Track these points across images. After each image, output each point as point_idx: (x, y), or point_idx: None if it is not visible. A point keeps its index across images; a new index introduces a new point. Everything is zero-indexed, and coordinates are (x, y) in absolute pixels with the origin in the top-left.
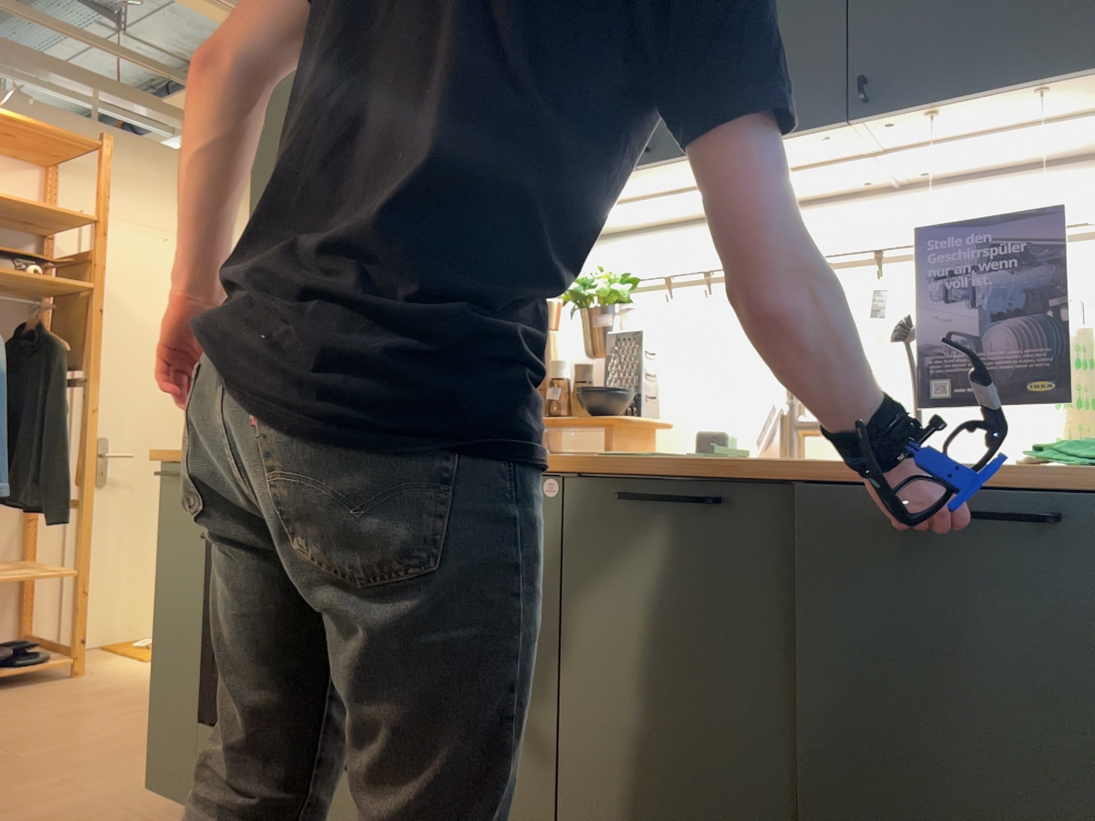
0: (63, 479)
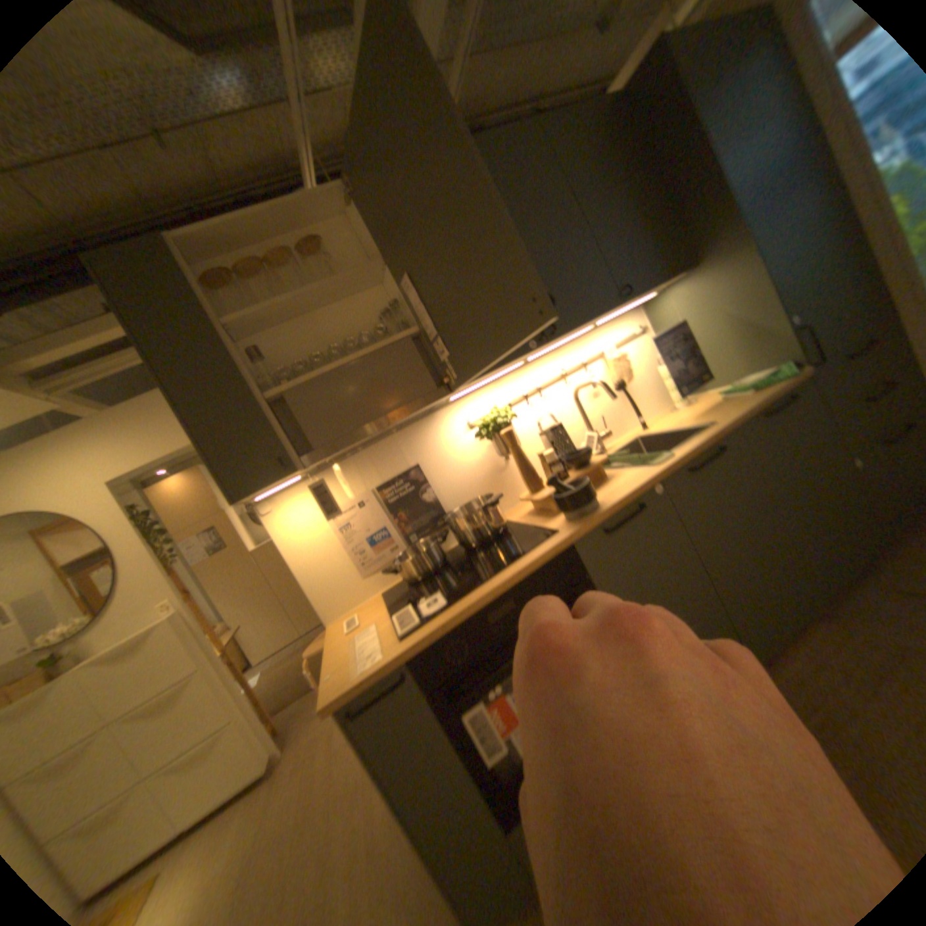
0: None
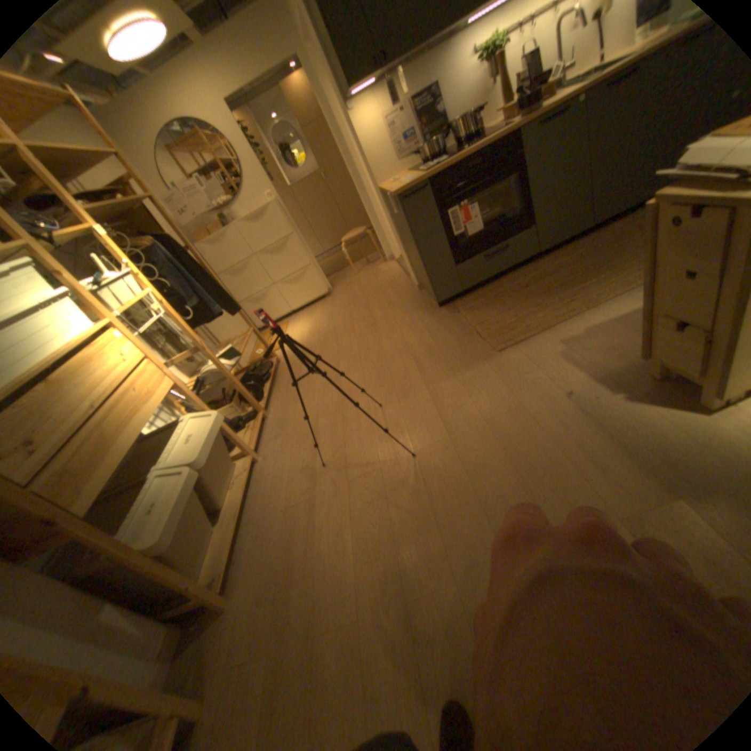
0: (222, 293)
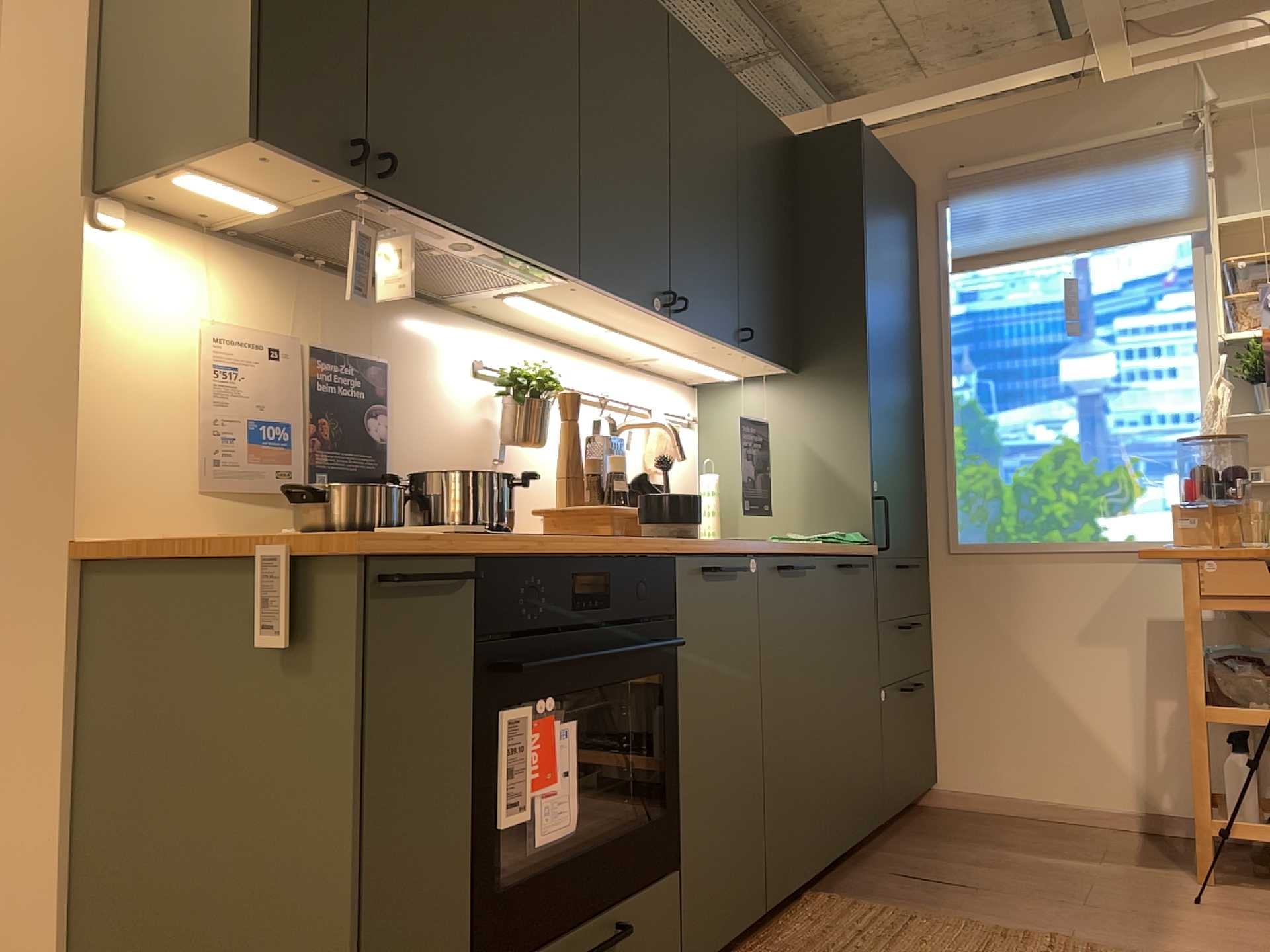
0: None
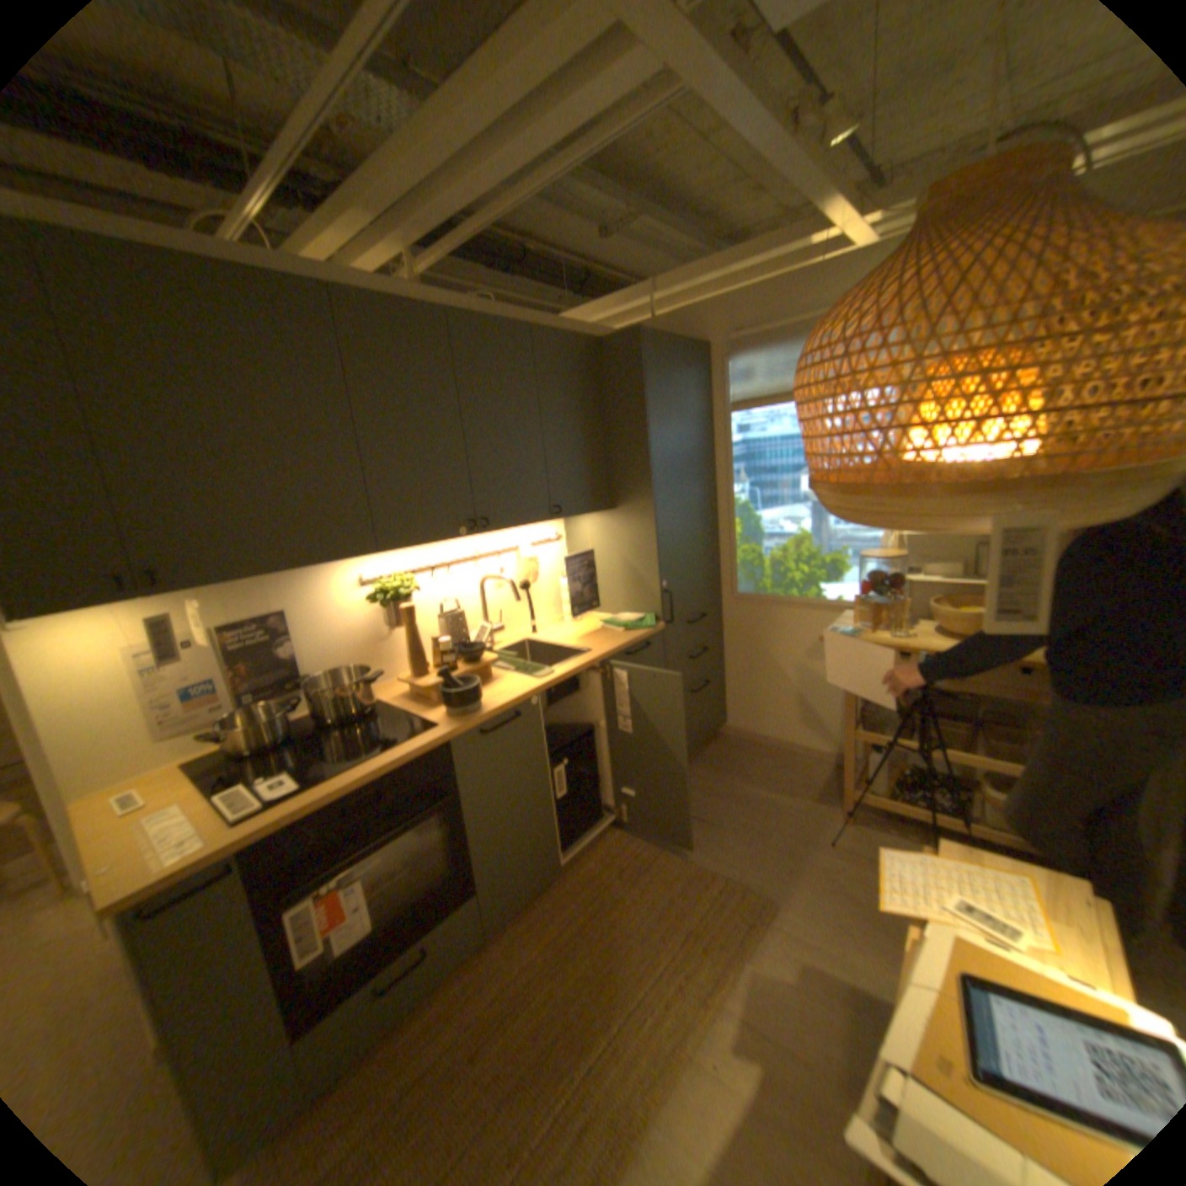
0: None
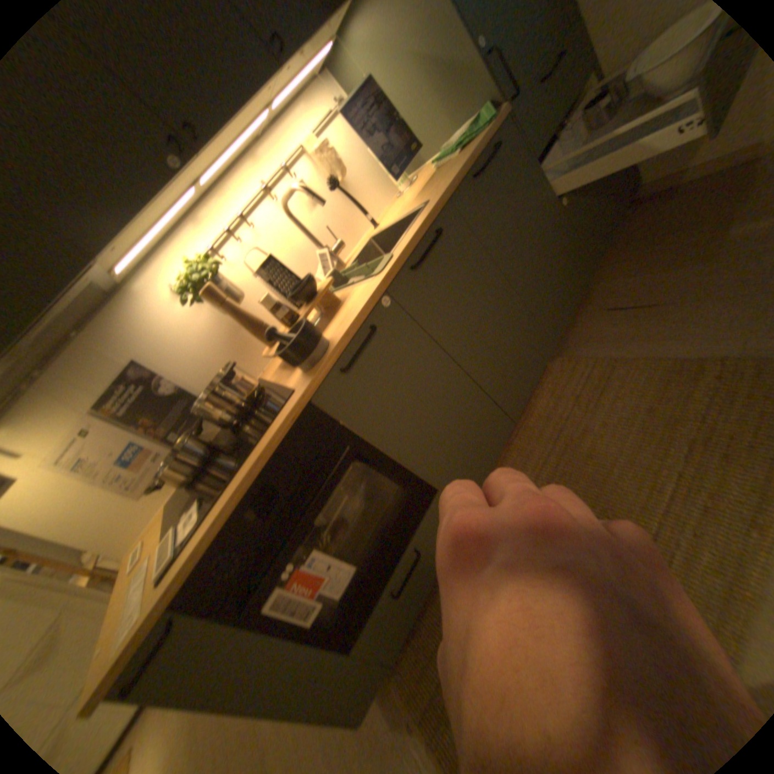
0: None
